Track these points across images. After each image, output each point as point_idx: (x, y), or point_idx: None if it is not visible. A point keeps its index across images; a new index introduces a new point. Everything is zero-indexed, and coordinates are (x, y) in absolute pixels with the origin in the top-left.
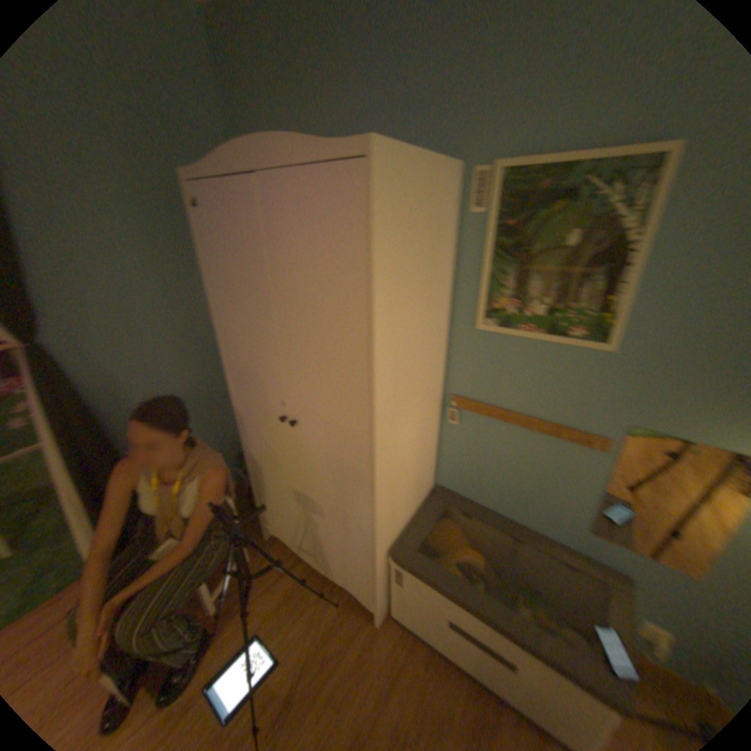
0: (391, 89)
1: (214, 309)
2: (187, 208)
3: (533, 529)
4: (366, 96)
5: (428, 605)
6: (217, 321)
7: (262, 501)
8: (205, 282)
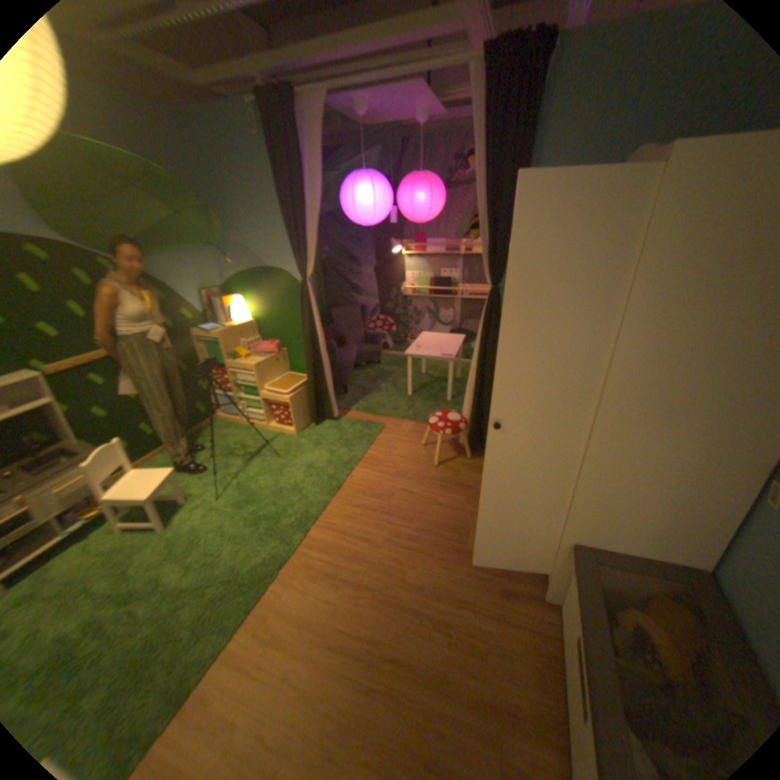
0: None
1: None
2: None
3: None
4: None
5: (578, 608)
6: None
7: None
8: None
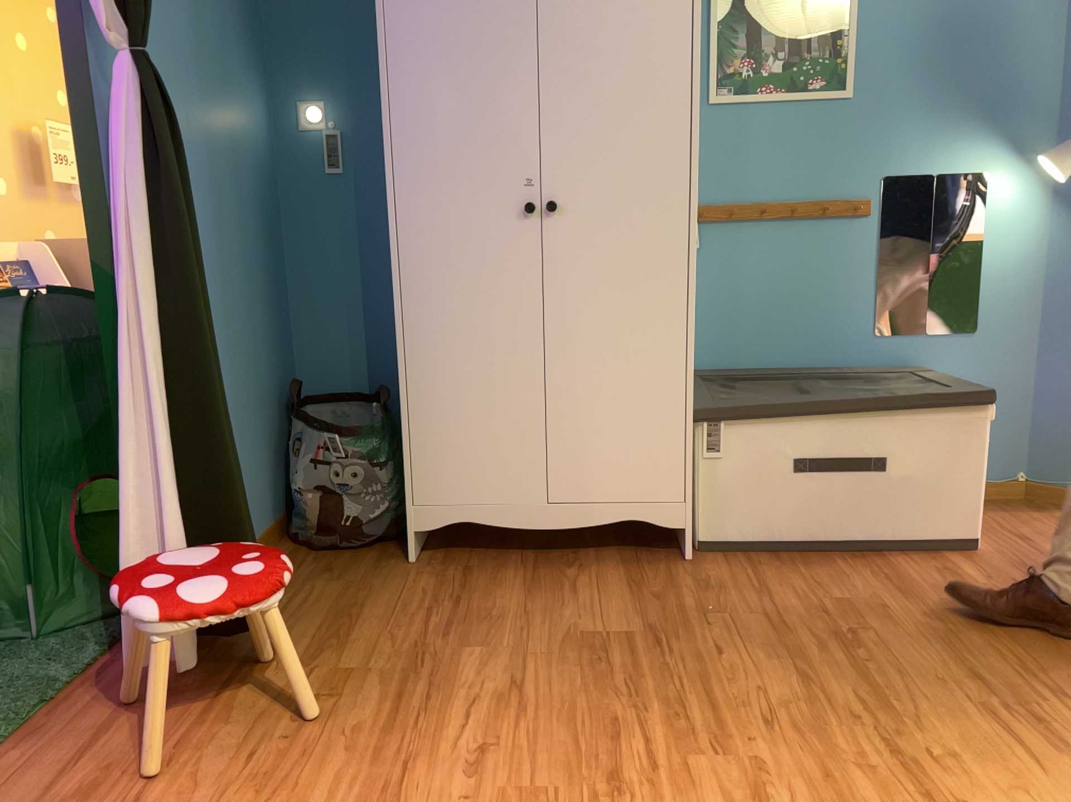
0: None
1: (393, 54)
2: None
3: (816, 366)
4: None
5: (764, 446)
6: (395, 75)
7: (430, 439)
8: (381, 12)
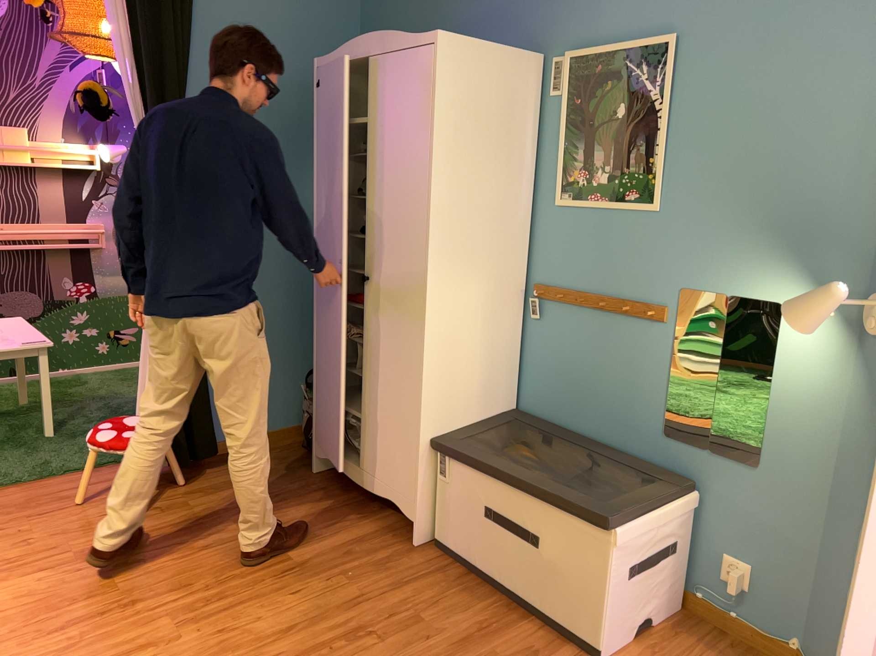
0: (496, 1)
1: (318, 175)
2: (315, 88)
3: (613, 444)
4: (478, 5)
5: (467, 487)
6: (318, 187)
7: (321, 404)
8: (315, 151)
